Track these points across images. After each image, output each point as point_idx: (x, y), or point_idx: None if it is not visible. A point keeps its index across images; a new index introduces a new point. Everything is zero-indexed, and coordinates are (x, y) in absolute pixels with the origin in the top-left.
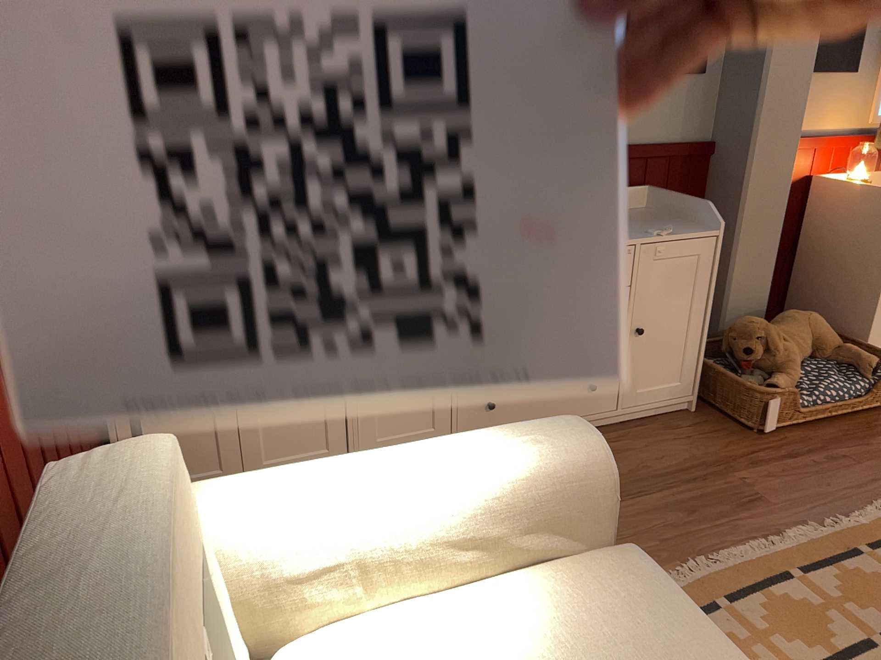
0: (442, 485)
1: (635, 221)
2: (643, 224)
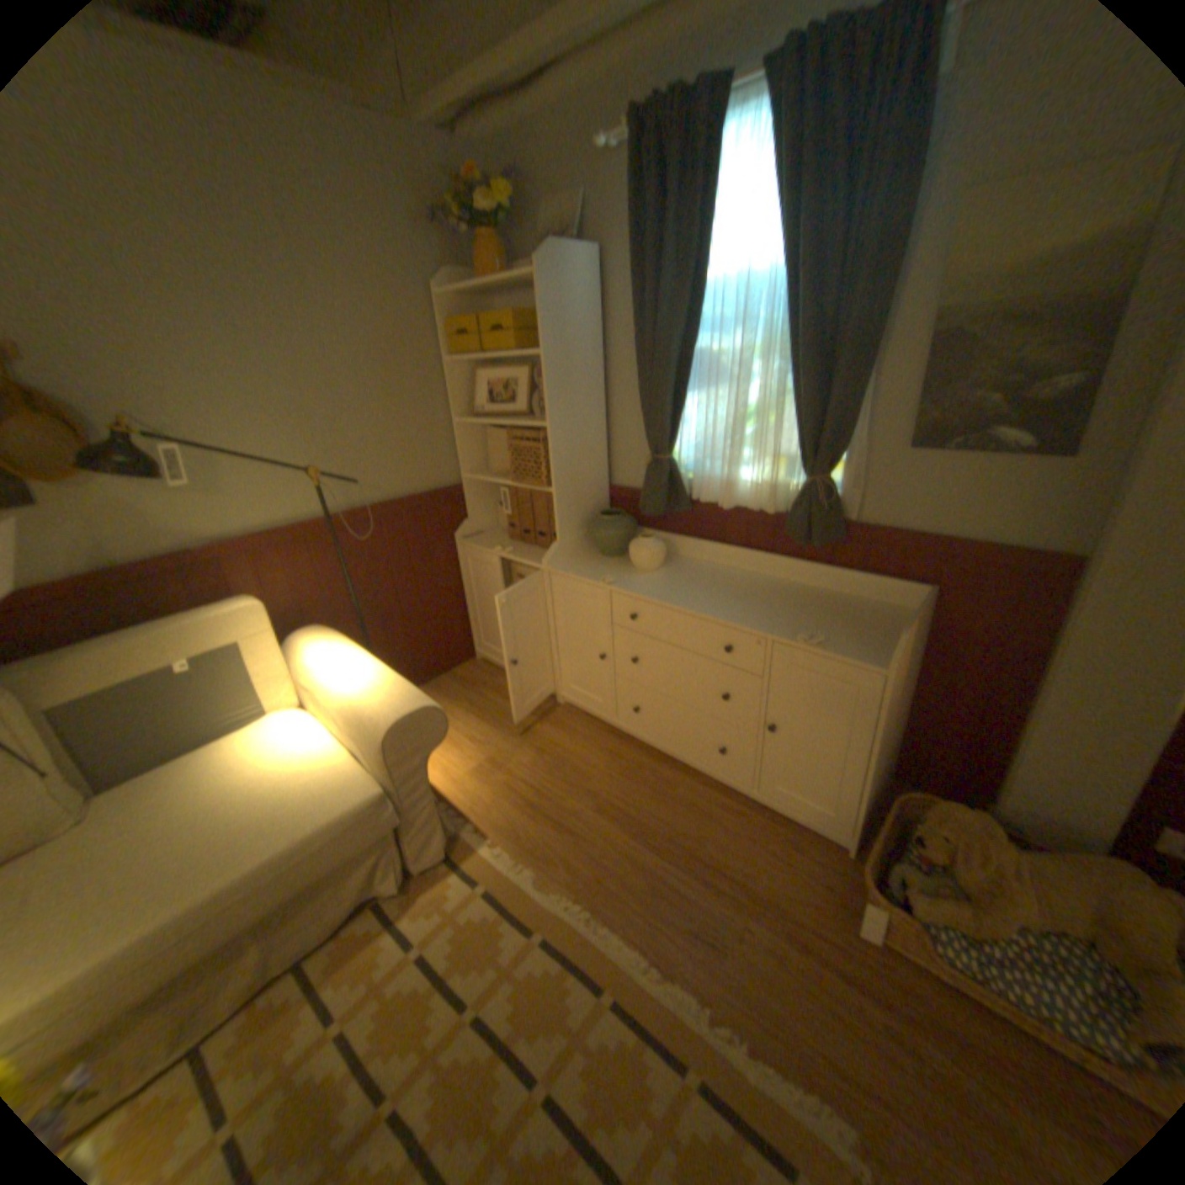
0: (341, 687)
1: (845, 619)
2: (841, 625)
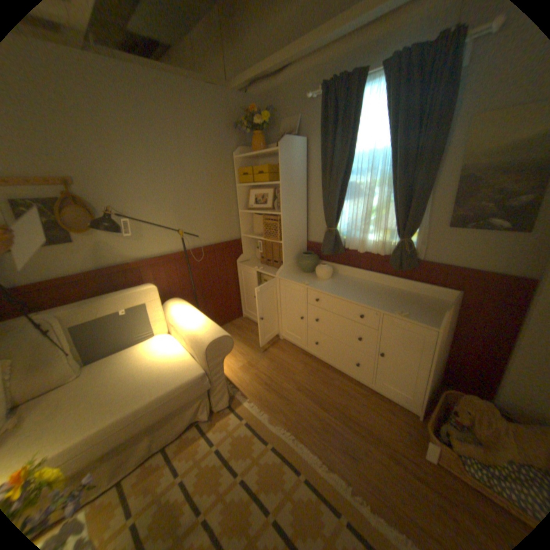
0: (188, 325)
1: (418, 305)
2: (416, 307)
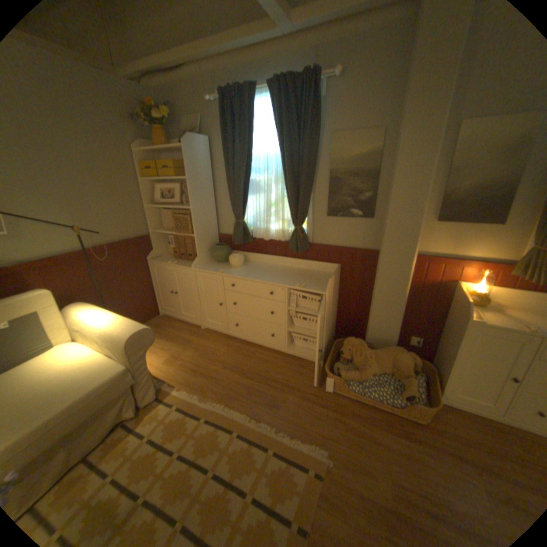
0: (99, 326)
1: (311, 278)
2: (310, 280)
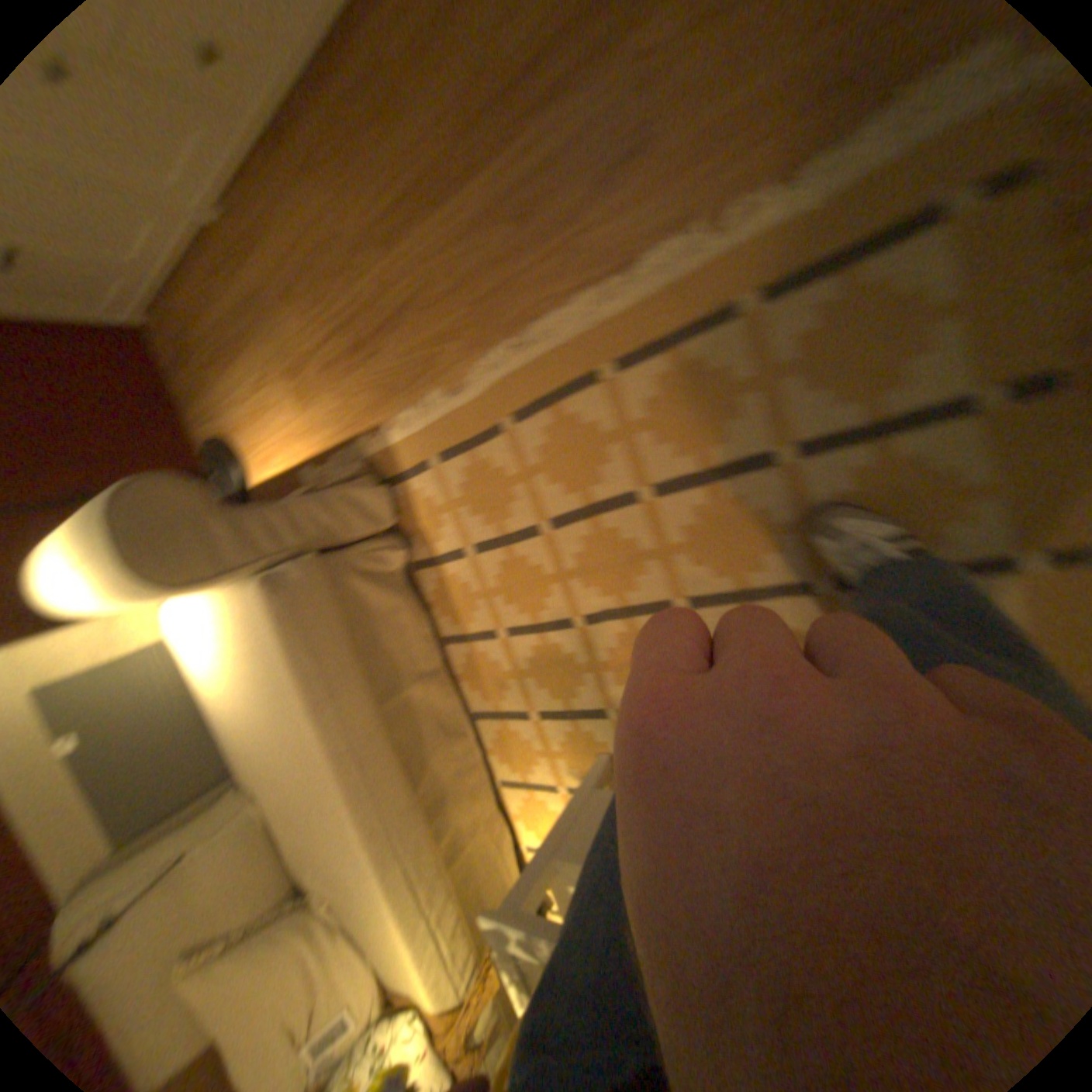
0: (84, 598)
1: None
2: None
